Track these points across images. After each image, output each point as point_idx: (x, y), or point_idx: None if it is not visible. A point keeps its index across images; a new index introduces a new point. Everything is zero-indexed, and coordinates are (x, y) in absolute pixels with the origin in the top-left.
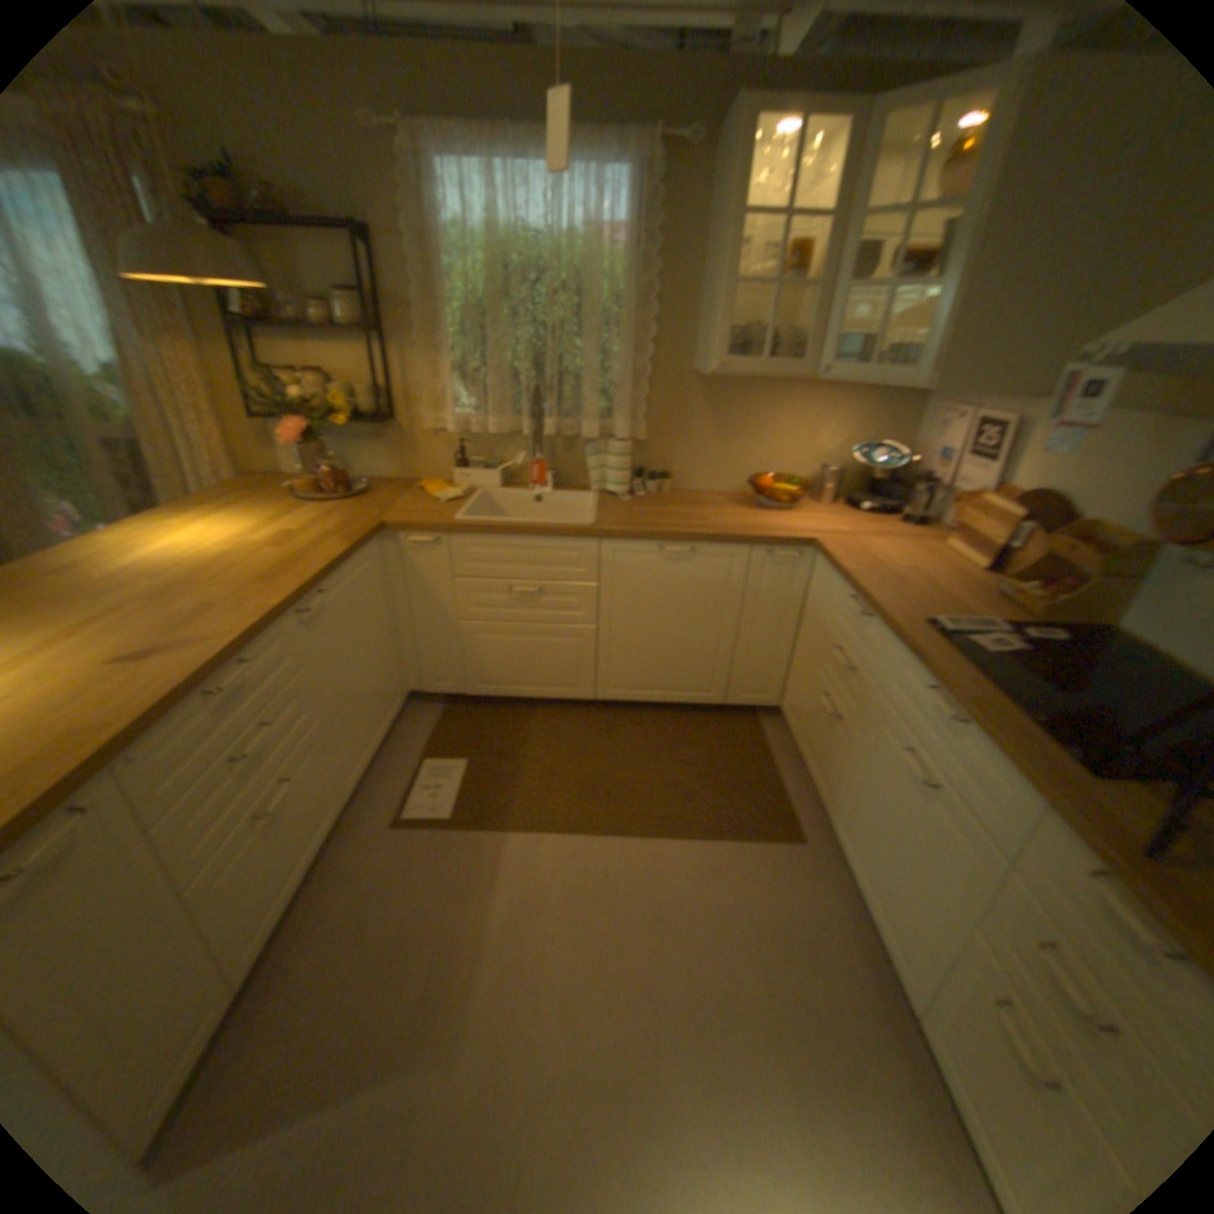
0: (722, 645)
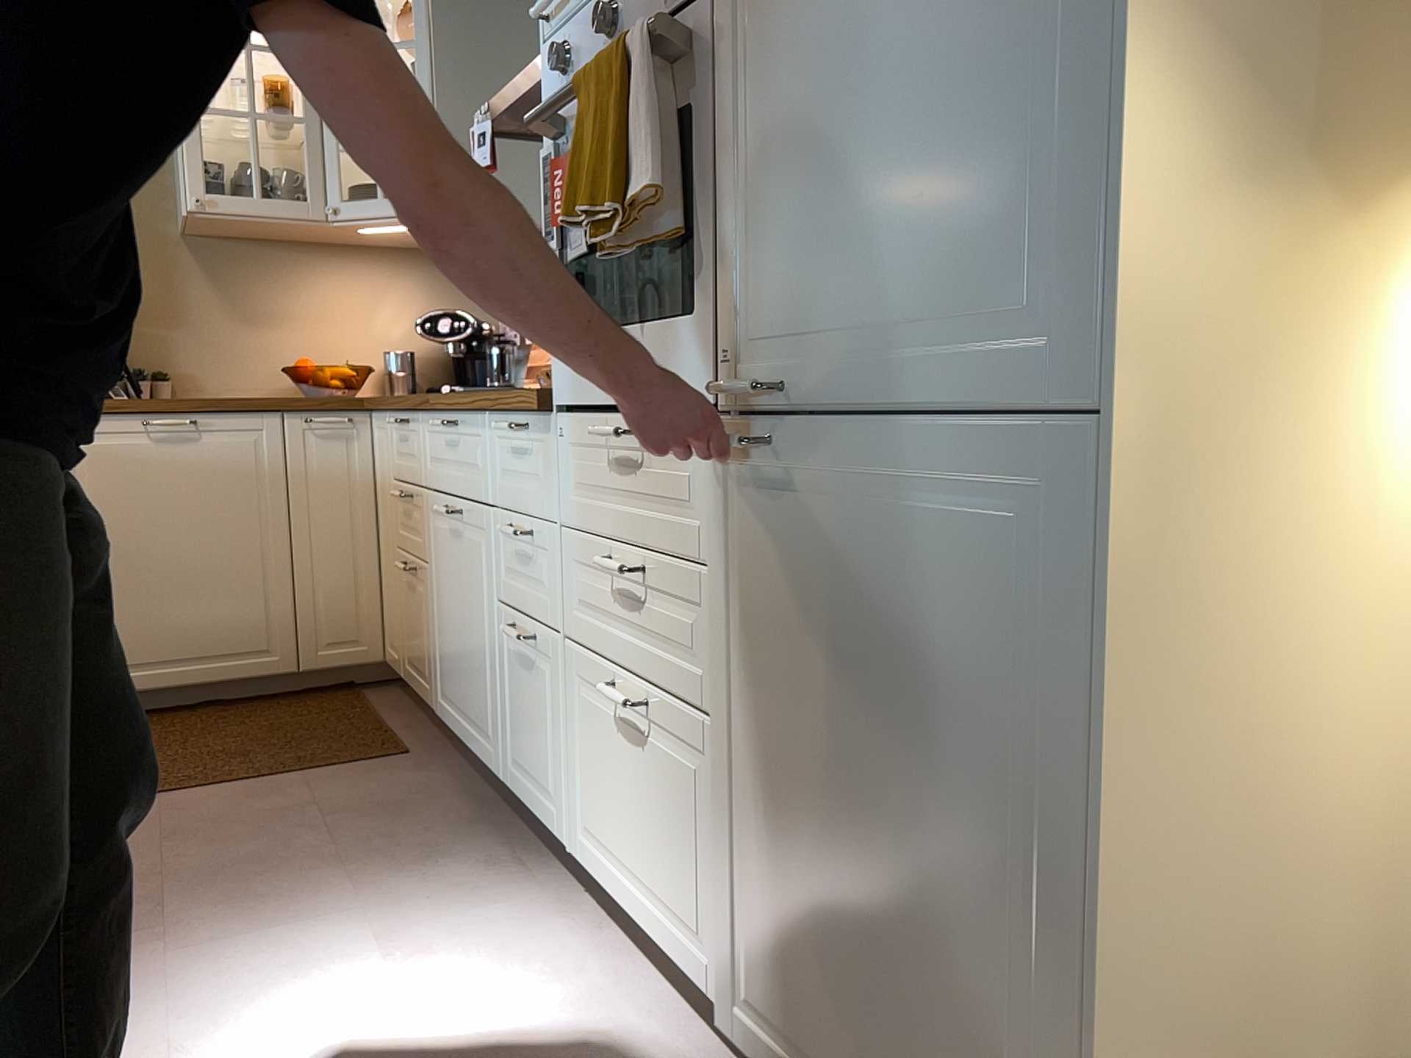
0: (271, 568)
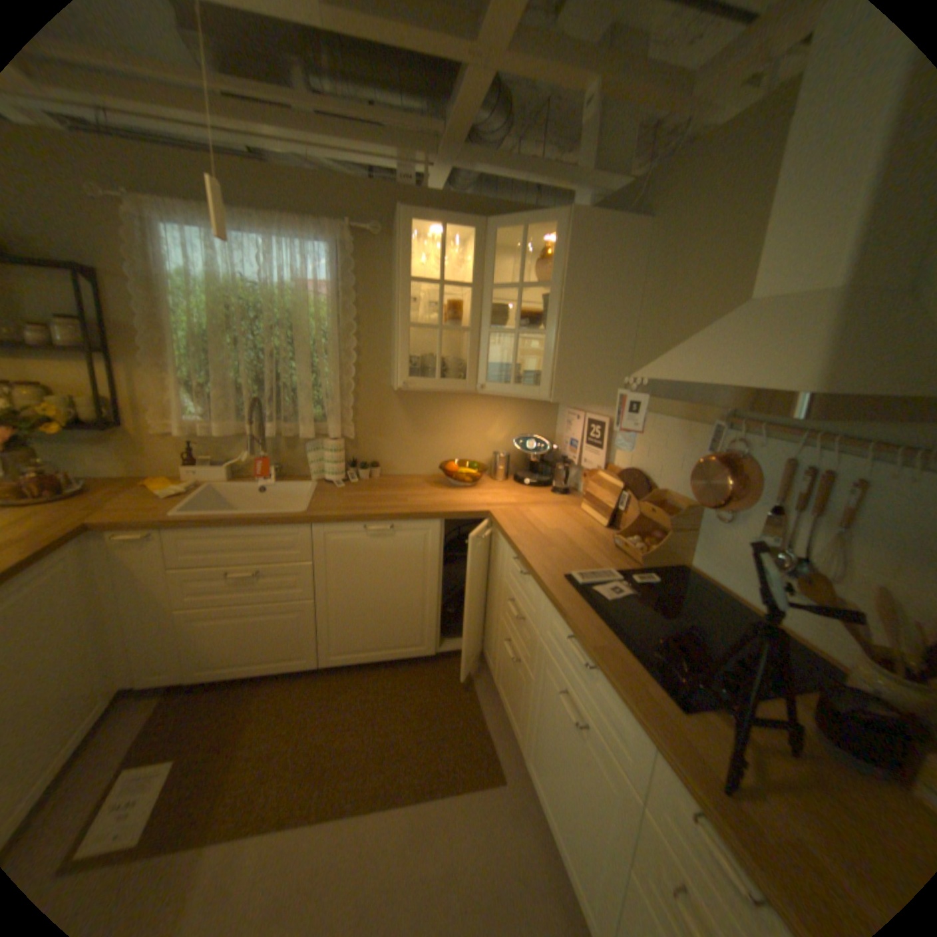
0: (427, 603)
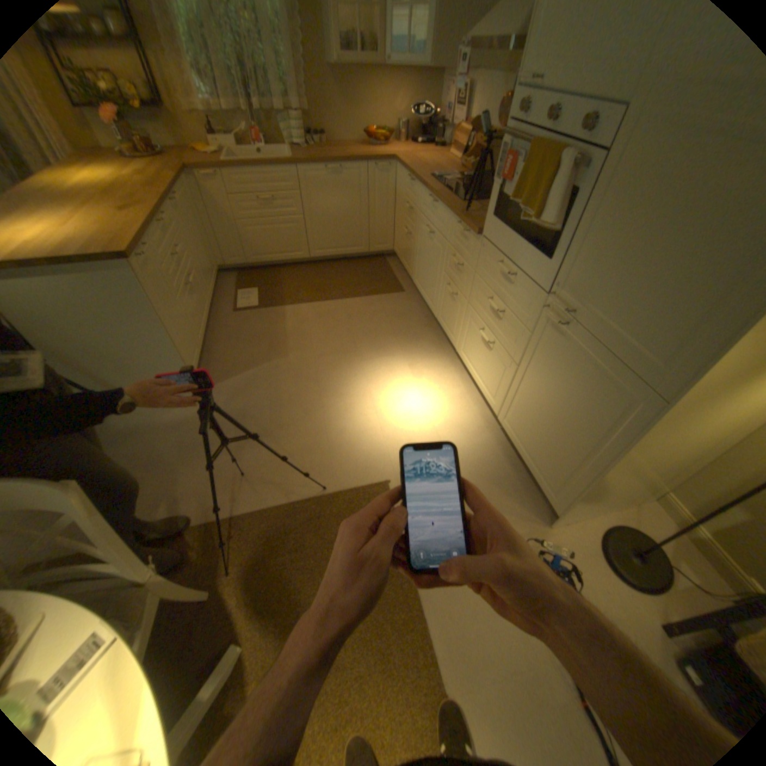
0: (362, 220)
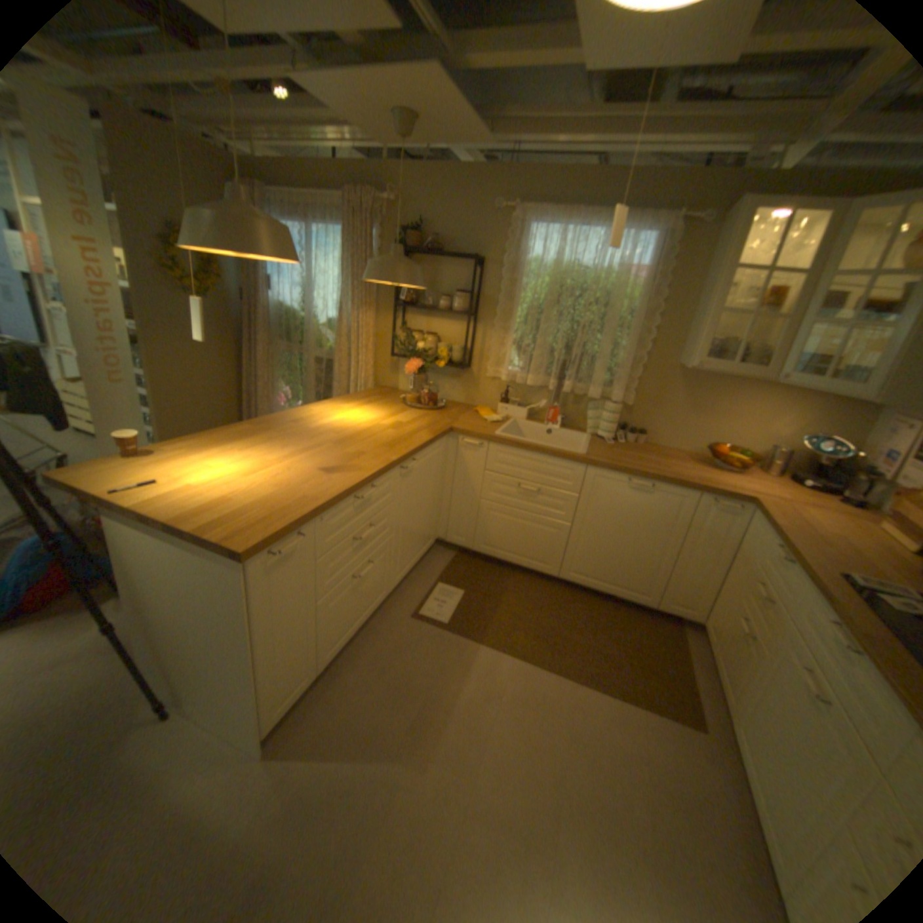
0: (664, 562)
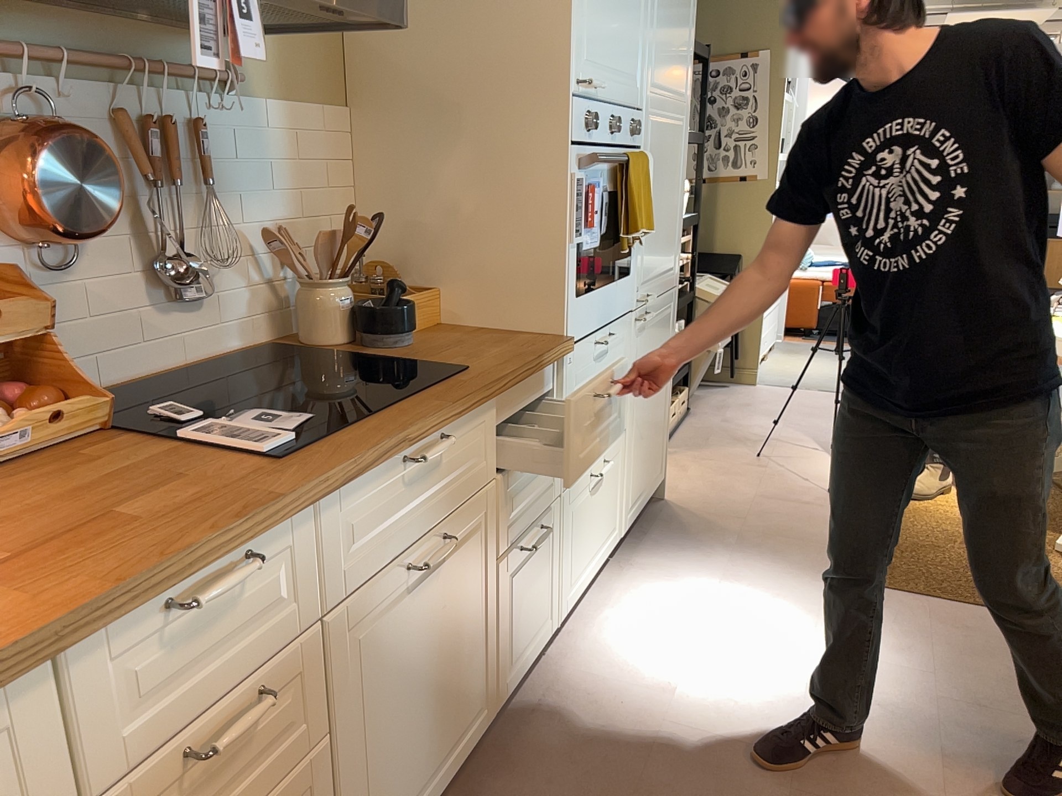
0: None
